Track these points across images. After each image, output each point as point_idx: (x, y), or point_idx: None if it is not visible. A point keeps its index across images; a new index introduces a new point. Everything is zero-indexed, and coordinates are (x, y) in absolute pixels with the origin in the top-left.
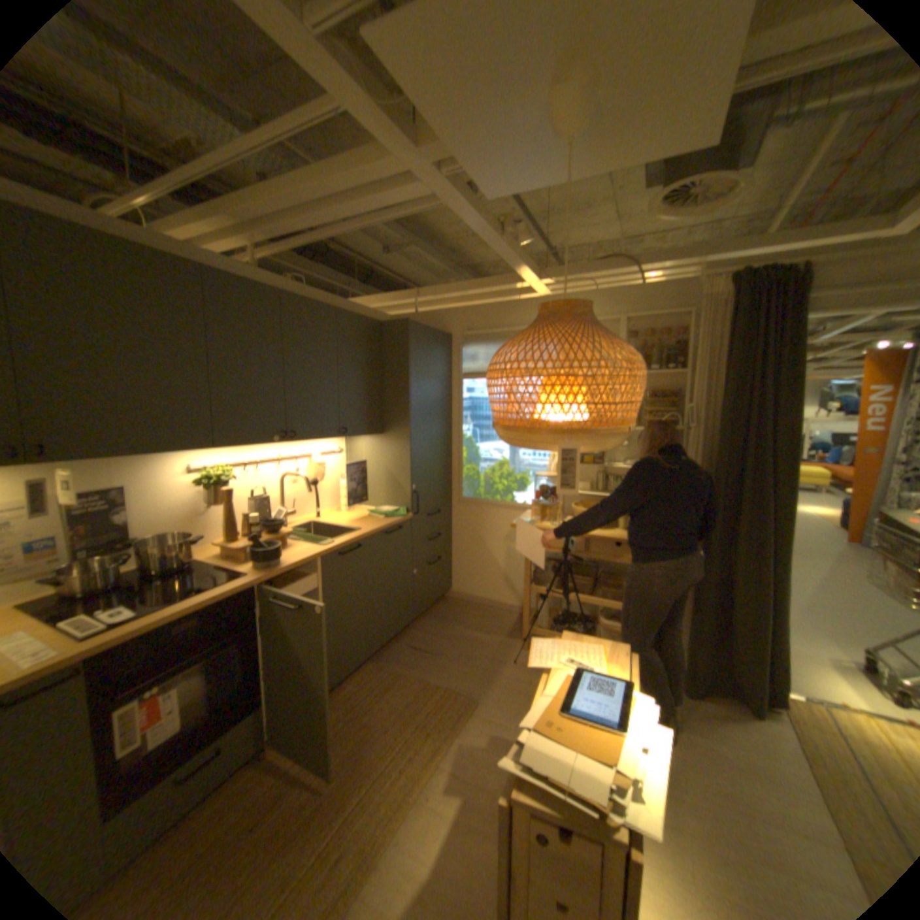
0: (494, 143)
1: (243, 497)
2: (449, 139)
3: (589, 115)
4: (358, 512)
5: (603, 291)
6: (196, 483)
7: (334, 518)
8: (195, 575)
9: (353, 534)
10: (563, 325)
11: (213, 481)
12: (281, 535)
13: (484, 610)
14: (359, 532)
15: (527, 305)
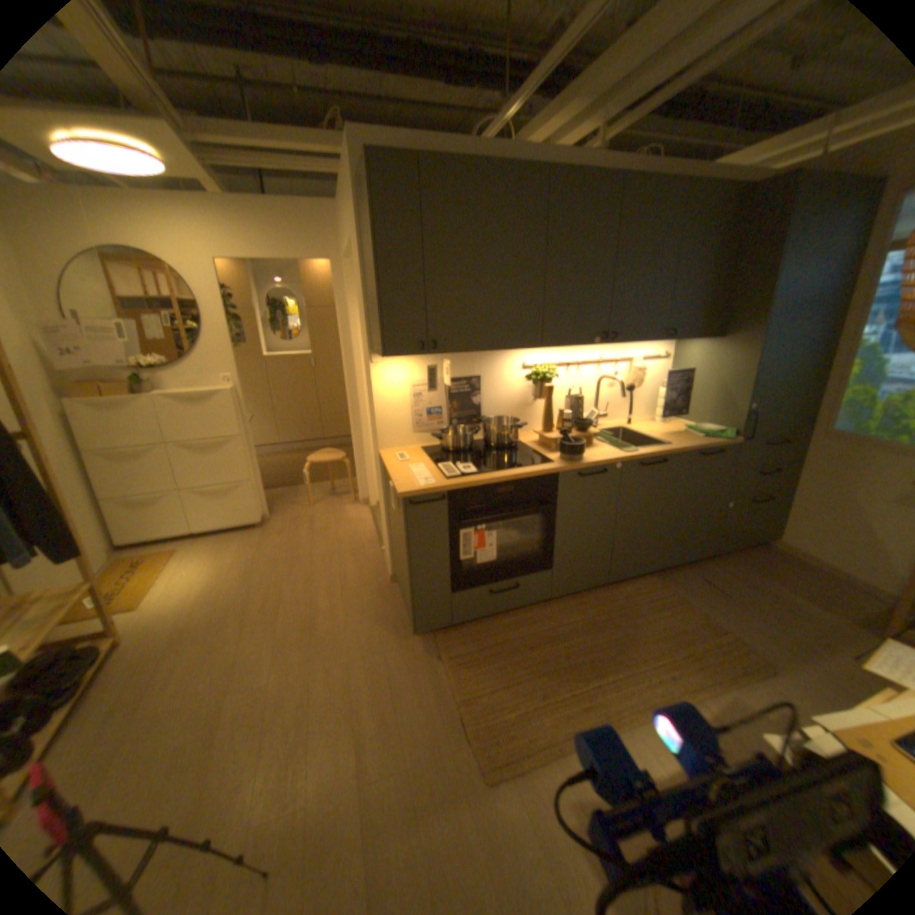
0: None
1: (562, 394)
2: None
3: None
4: (673, 426)
5: None
6: (526, 378)
7: (645, 428)
8: (517, 453)
9: (660, 447)
10: None
11: (538, 377)
12: (589, 435)
13: (829, 580)
14: (668, 446)
15: None
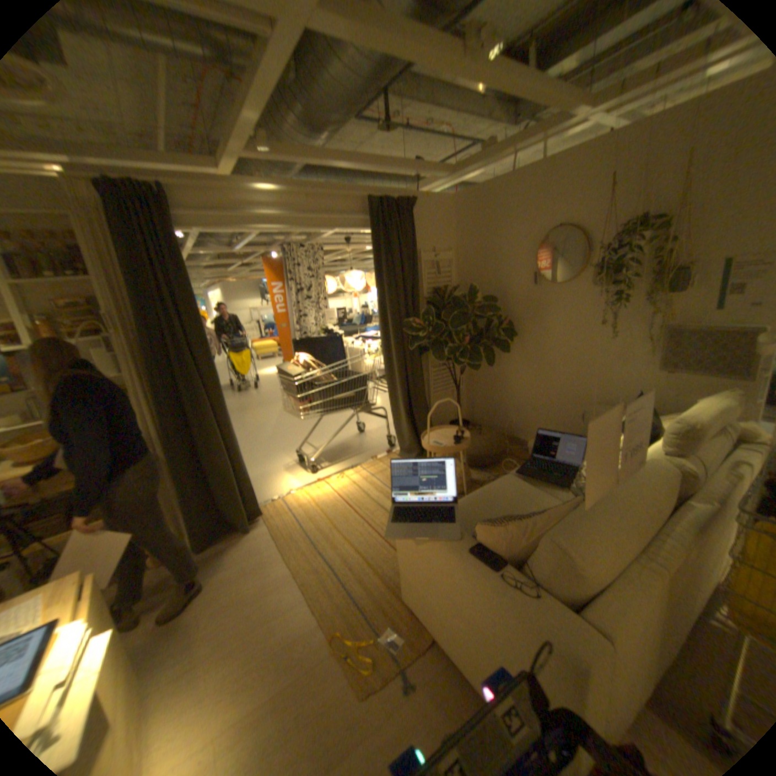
0: None
1: None
2: None
3: None
4: None
5: None
6: None
7: None
8: None
9: None
10: None
11: None
12: None
13: None
14: None
15: None
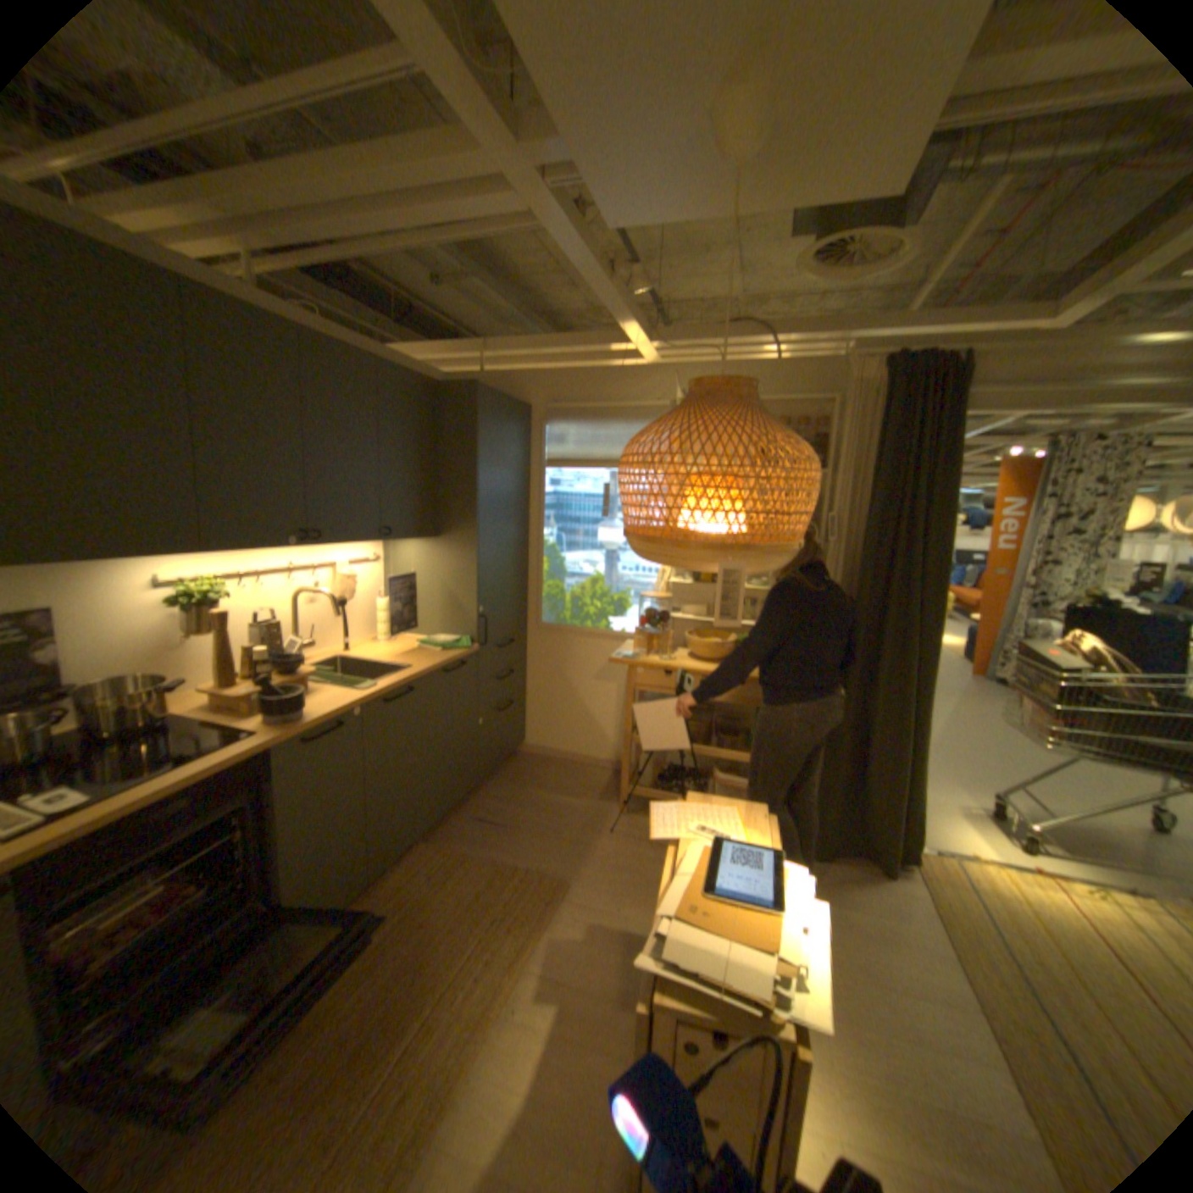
0: (632, 153)
1: (238, 623)
2: (572, 138)
3: (765, 135)
4: (402, 644)
5: (730, 364)
6: (166, 604)
7: (370, 652)
8: (173, 737)
9: (400, 674)
10: (724, 410)
11: (194, 600)
12: (296, 677)
13: (568, 767)
14: (409, 671)
15: (633, 375)
